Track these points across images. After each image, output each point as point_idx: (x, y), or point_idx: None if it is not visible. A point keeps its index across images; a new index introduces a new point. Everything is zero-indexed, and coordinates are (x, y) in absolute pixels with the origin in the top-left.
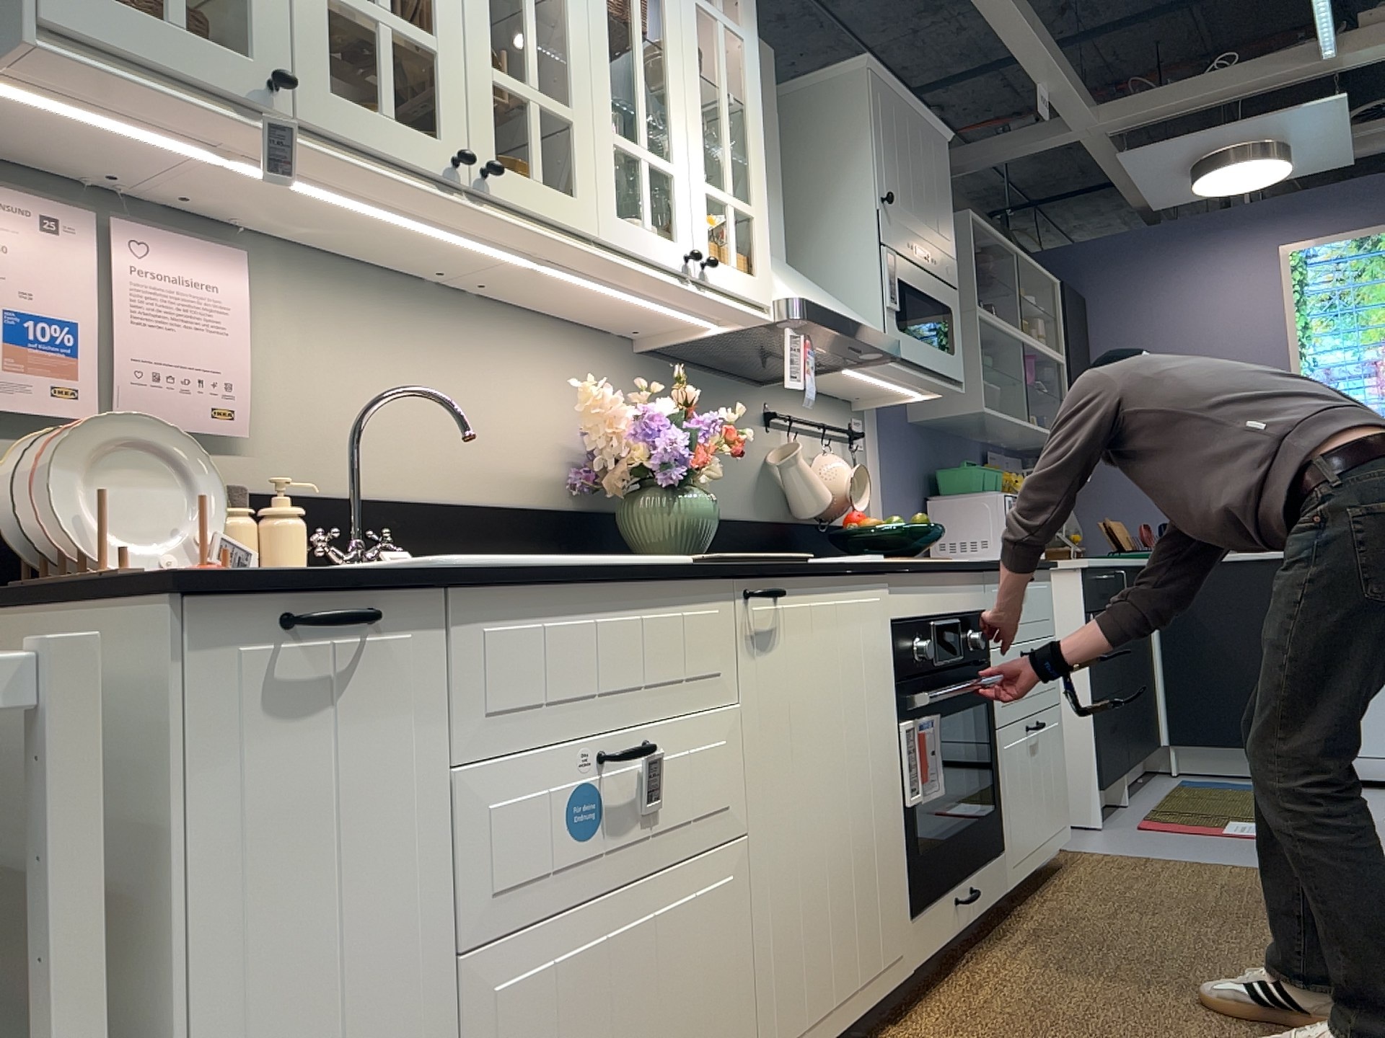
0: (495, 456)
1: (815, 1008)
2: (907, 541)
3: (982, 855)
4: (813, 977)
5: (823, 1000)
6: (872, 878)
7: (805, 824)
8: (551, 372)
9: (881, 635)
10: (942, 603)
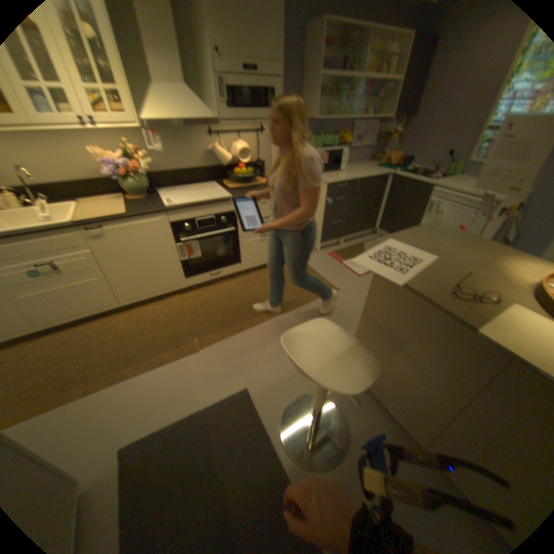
0: (86, 167)
1: (140, 295)
2: (244, 179)
3: (226, 266)
4: (138, 291)
5: (144, 294)
6: (164, 275)
7: (128, 268)
8: (100, 139)
9: (163, 228)
10: (203, 214)
